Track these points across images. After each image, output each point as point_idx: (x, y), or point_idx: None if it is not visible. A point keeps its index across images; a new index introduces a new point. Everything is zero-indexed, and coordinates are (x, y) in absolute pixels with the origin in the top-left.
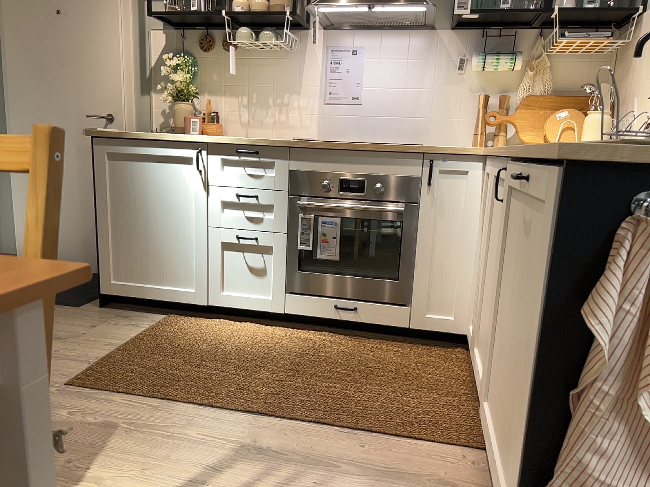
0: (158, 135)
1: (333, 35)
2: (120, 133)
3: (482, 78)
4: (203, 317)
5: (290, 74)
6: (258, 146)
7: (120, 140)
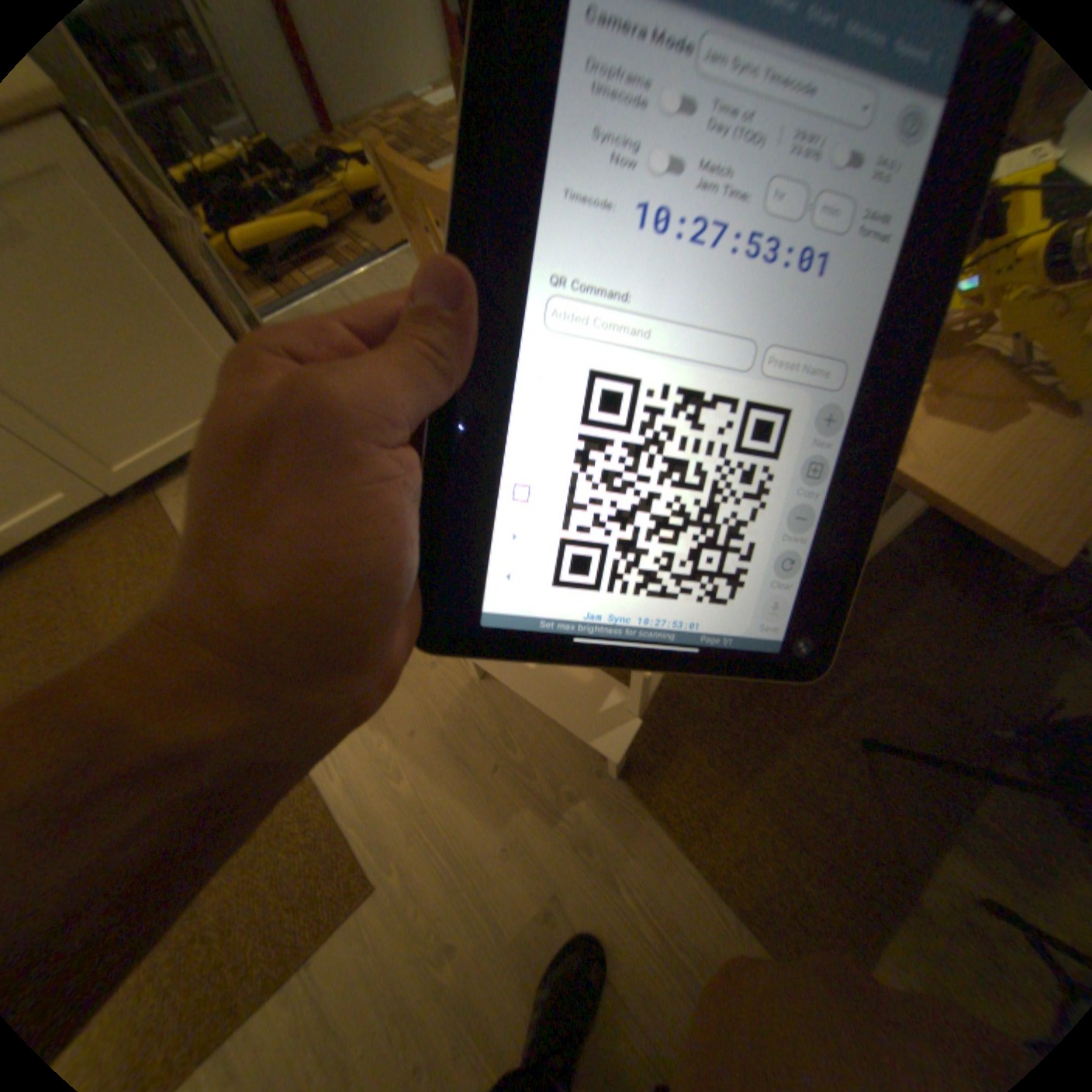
0: None
1: None
2: None
3: None
4: None
5: None
6: None
7: None
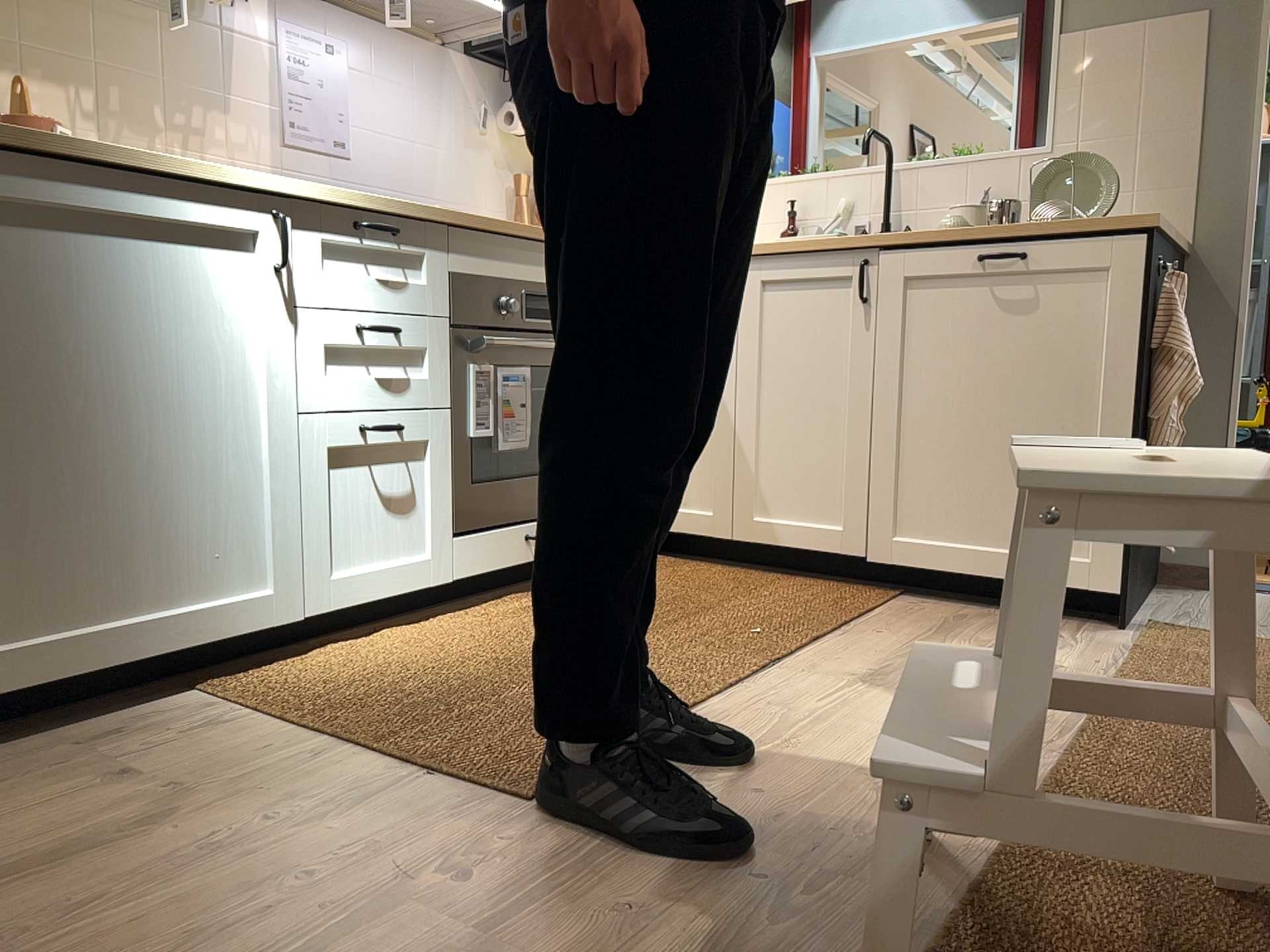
0: (170, 160)
1: (292, 3)
2: (30, 134)
3: (508, 148)
4: (270, 661)
5: (208, 64)
6: (400, 218)
7: (32, 158)
